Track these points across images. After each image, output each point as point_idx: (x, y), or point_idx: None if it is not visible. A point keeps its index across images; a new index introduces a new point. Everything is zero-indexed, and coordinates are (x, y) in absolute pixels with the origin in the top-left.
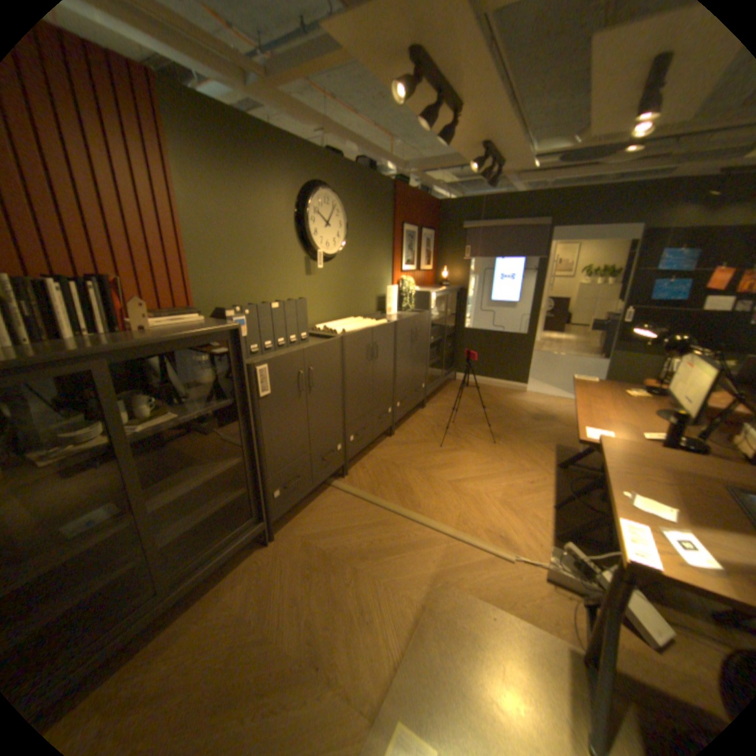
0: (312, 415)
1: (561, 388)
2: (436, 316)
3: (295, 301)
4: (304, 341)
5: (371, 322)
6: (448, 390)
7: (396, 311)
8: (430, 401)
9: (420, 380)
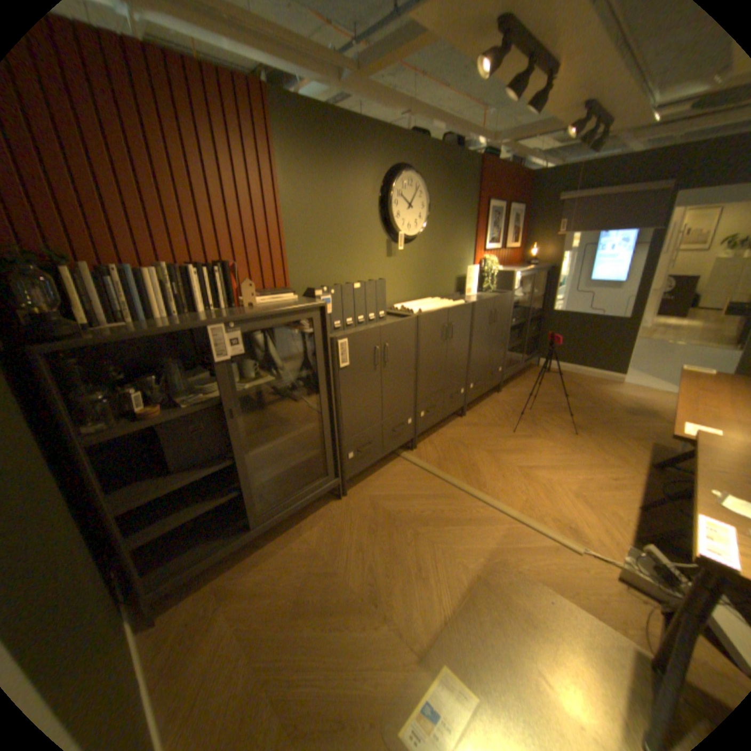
0: (385, 388)
1: (672, 382)
2: (521, 297)
3: (376, 281)
4: (382, 319)
5: (448, 303)
6: (529, 376)
7: (476, 292)
8: (508, 386)
9: (497, 364)
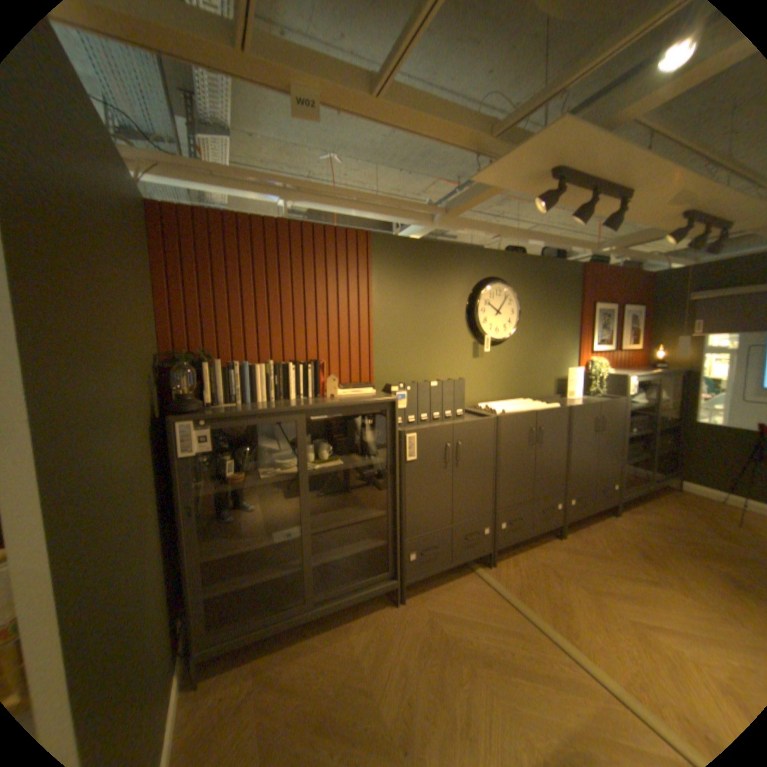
0: (458, 489)
1: None
2: (644, 405)
3: (454, 380)
4: (459, 417)
5: (540, 405)
6: (667, 503)
7: (582, 396)
8: (632, 512)
9: (612, 481)
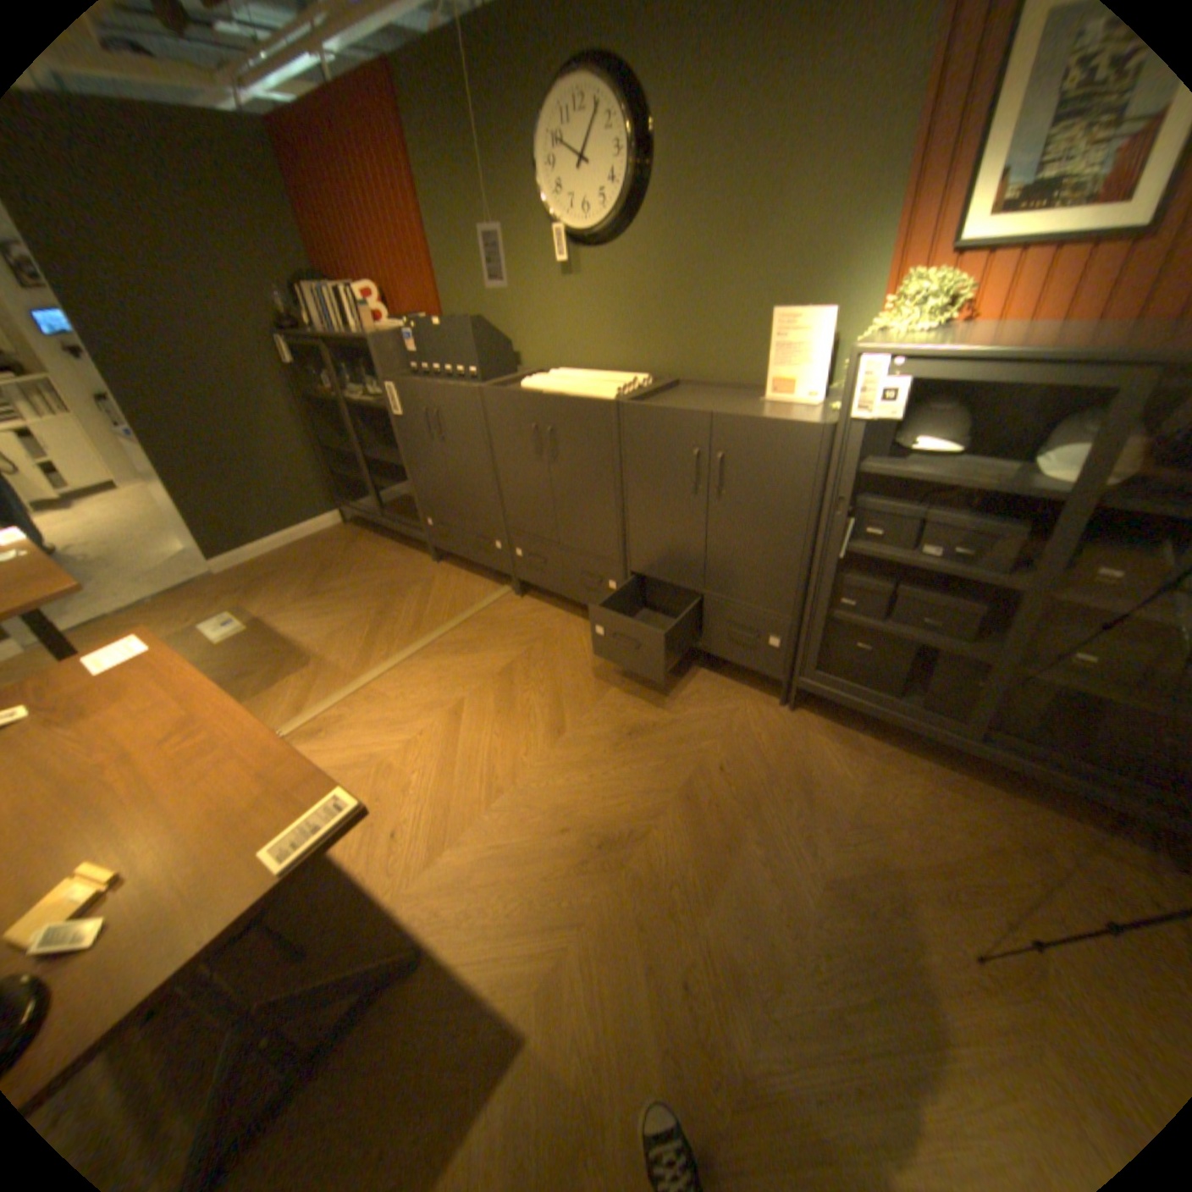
0: (452, 472)
1: None
2: (1051, 485)
3: (456, 319)
4: (475, 379)
5: (595, 388)
6: (998, 808)
7: (826, 399)
8: (848, 732)
9: (756, 617)
